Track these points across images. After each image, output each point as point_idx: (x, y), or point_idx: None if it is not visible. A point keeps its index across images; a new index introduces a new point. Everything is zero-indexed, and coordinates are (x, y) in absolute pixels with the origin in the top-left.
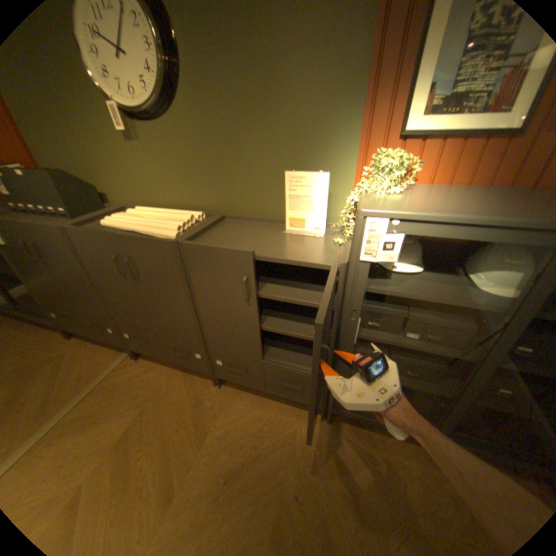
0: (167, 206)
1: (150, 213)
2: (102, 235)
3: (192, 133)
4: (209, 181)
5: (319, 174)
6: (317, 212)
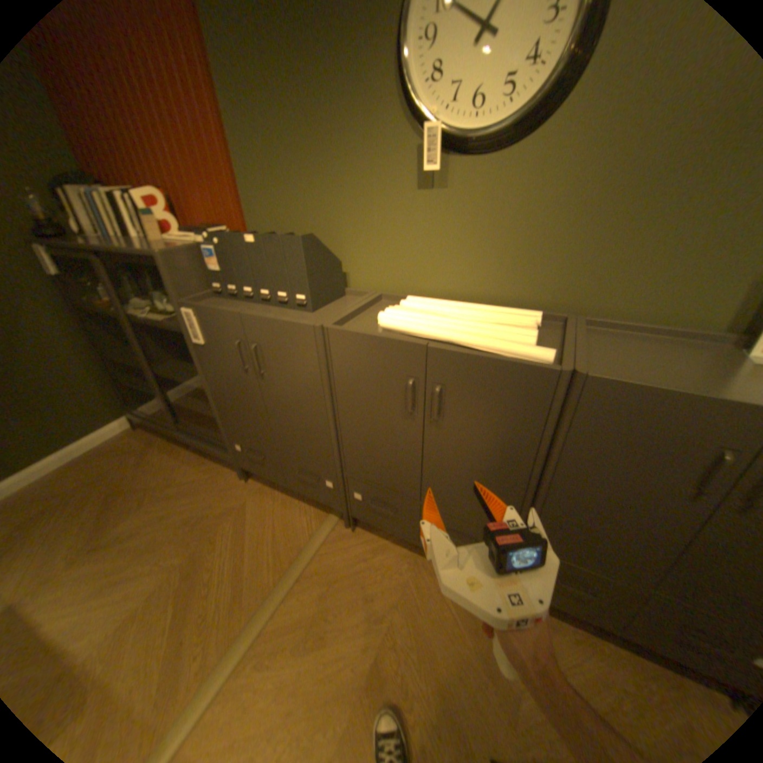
0: (460, 297)
1: (452, 308)
2: (405, 346)
3: (571, 174)
4: (568, 259)
5: None
6: None
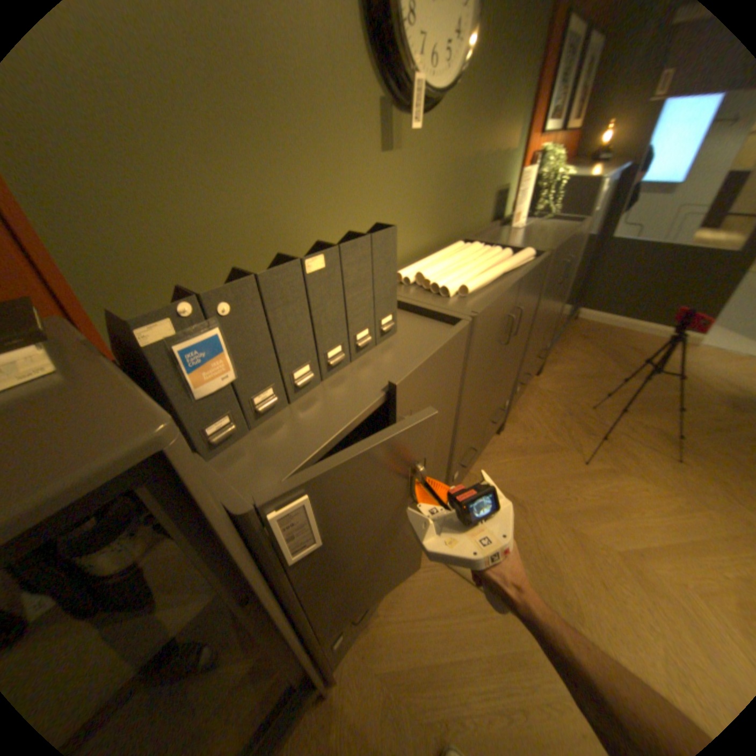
0: (411, 257)
1: (448, 260)
2: (512, 289)
3: (455, 135)
4: (454, 200)
5: (534, 167)
6: (526, 202)
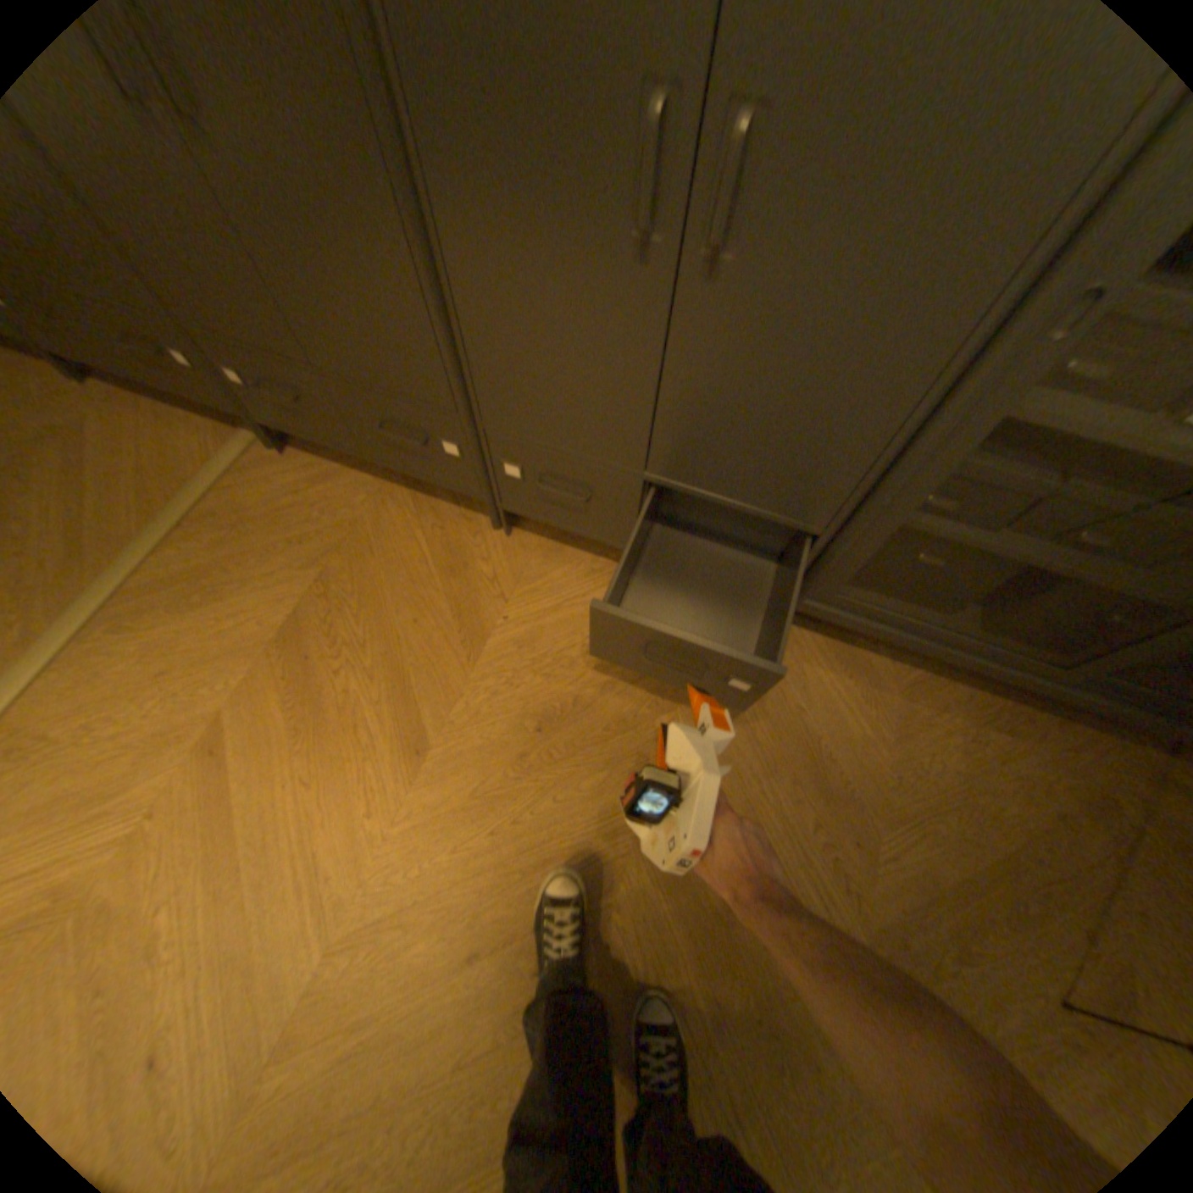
0: None
1: None
2: None
3: None
4: None
5: None
6: None
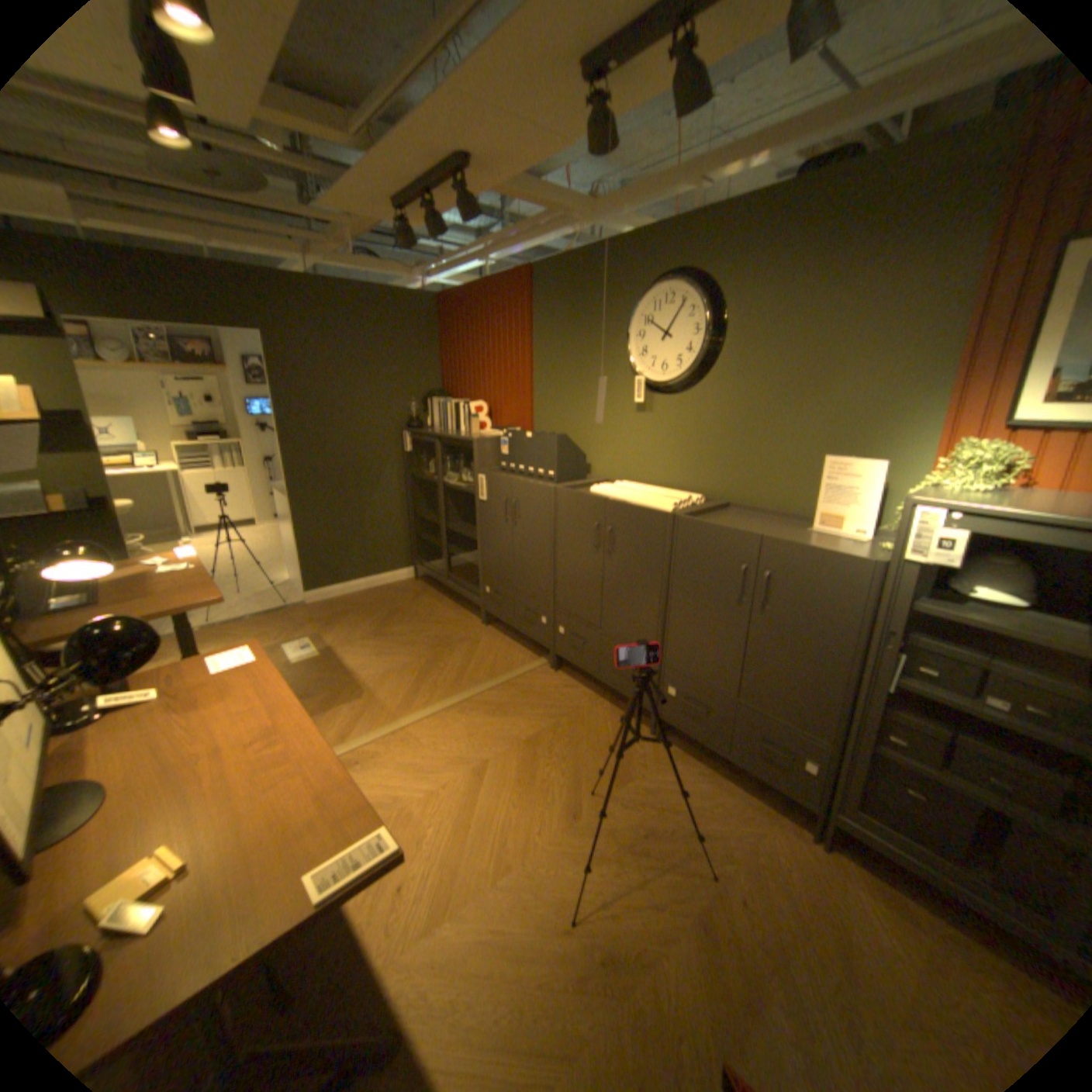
0: (660, 486)
1: (643, 488)
2: (596, 500)
3: (719, 409)
4: (722, 461)
5: (876, 462)
6: (866, 510)
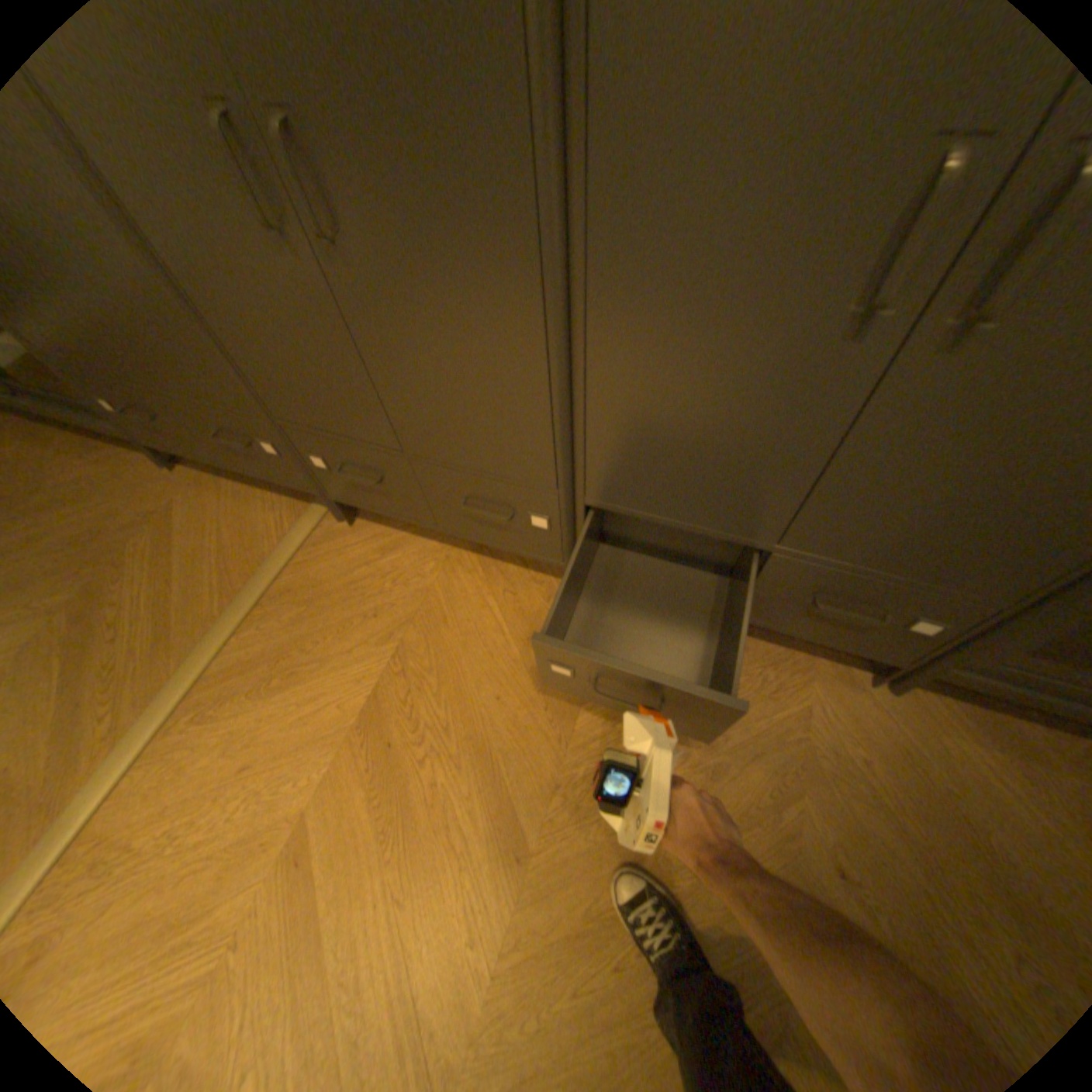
0: None
1: None
2: None
3: None
4: None
5: None
6: None
